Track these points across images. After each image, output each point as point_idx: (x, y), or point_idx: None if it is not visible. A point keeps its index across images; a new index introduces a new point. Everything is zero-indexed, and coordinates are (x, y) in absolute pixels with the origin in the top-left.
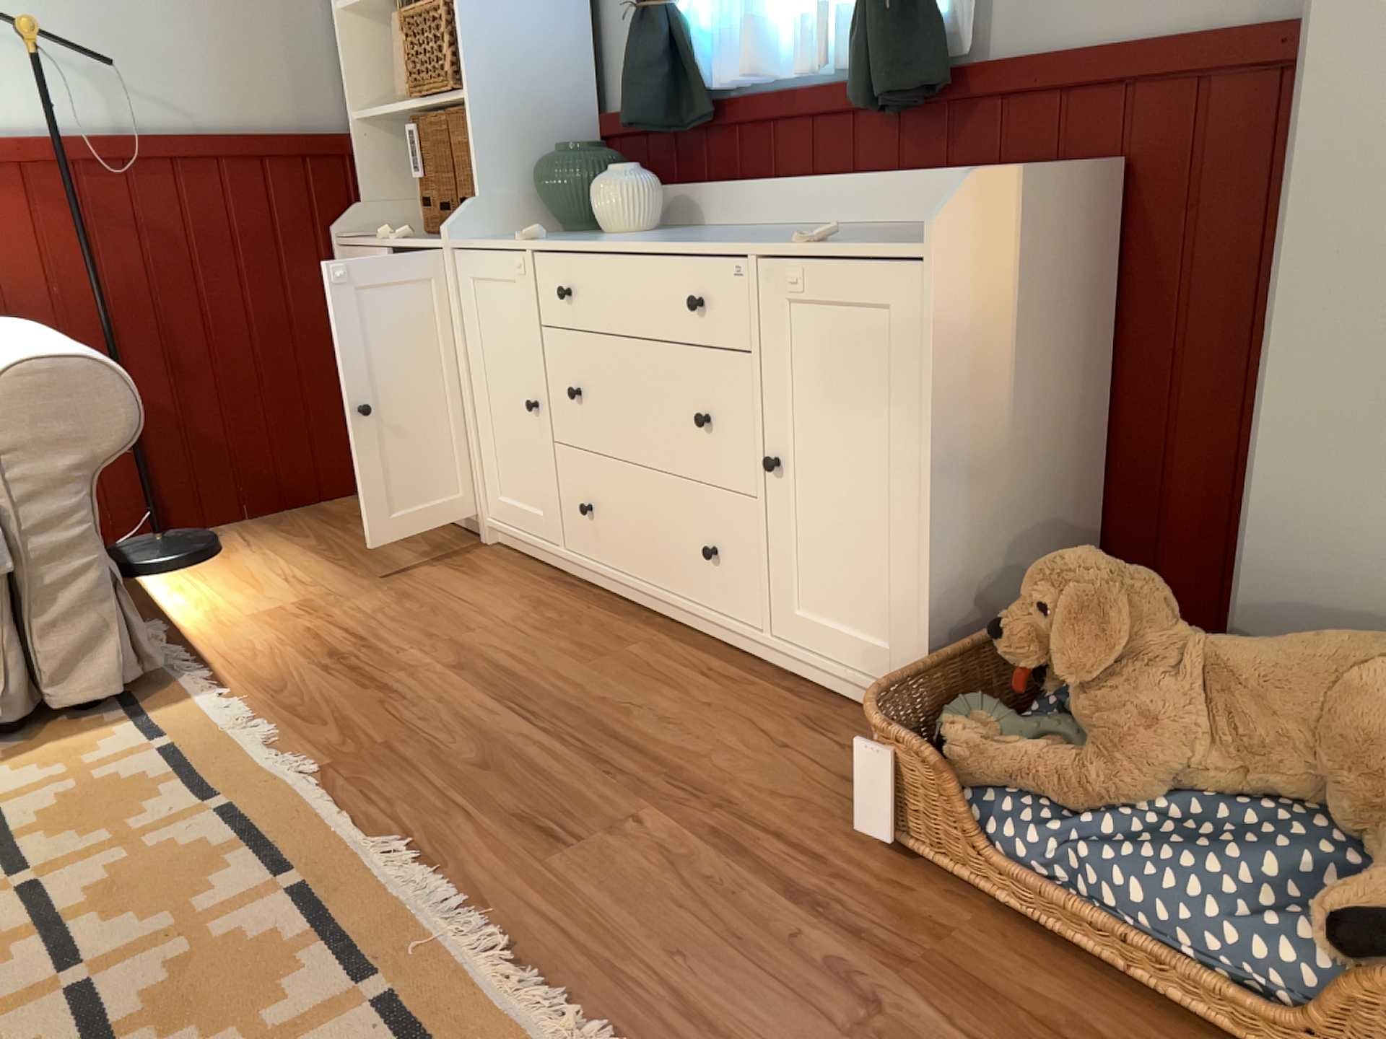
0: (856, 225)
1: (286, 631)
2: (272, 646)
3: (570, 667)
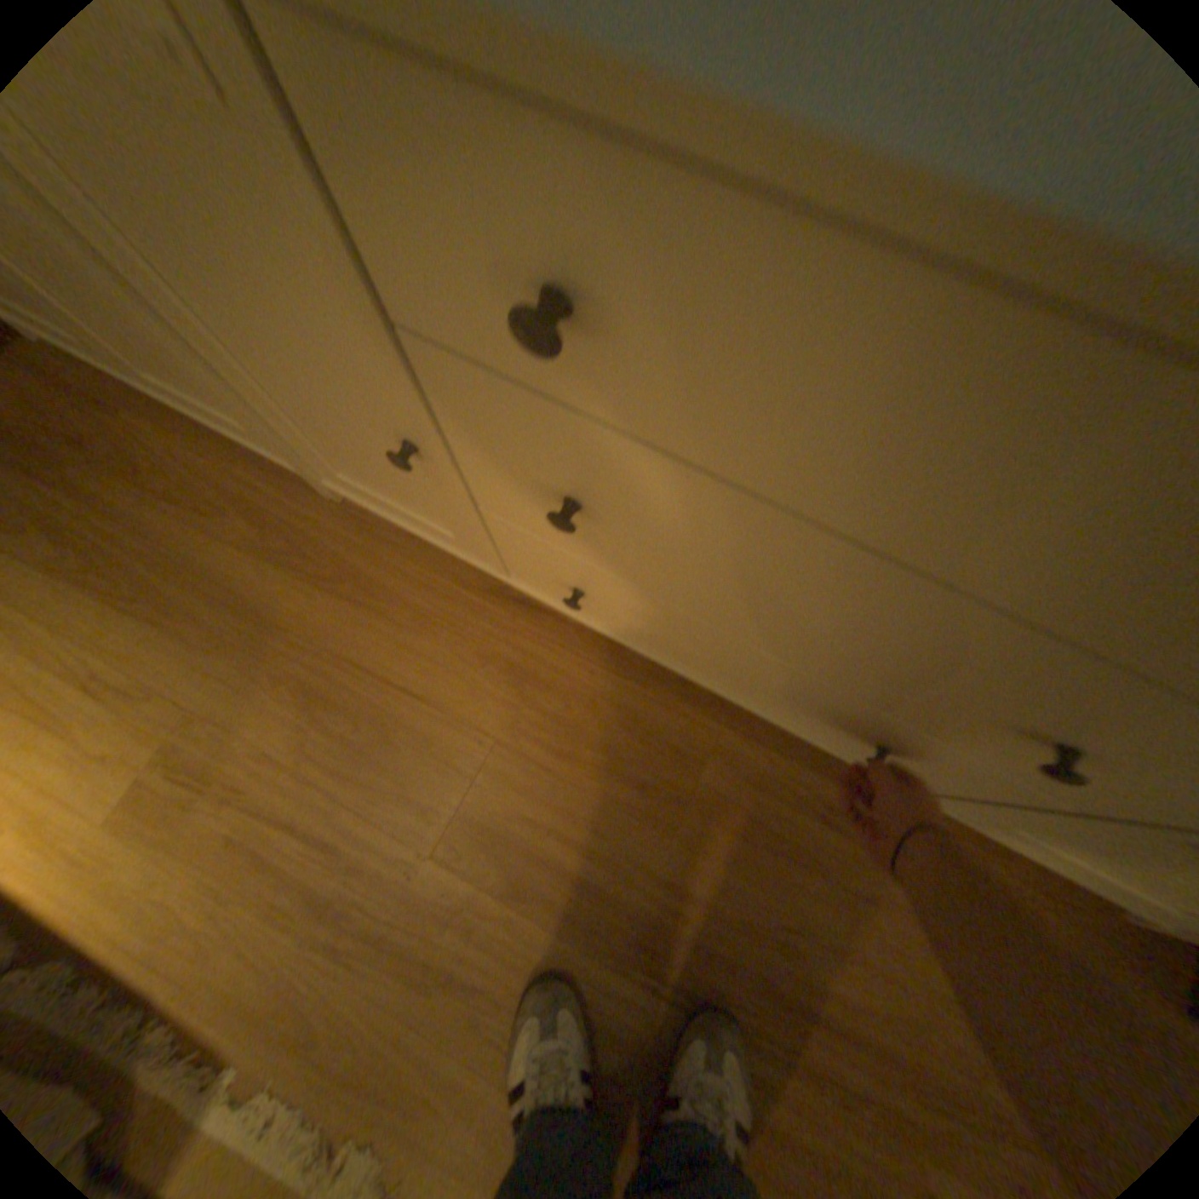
0: None
1: (198, 861)
2: (205, 913)
3: (662, 850)
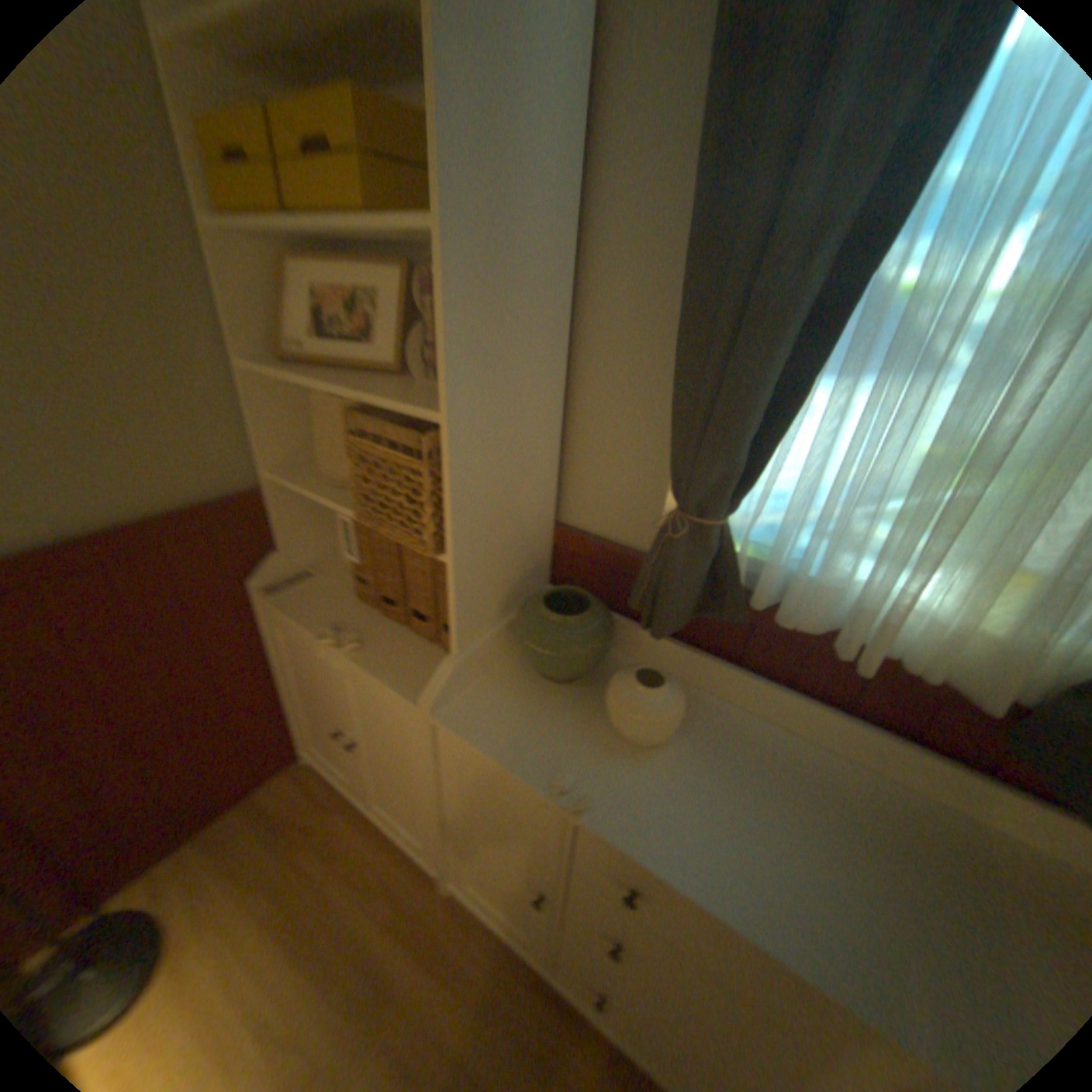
0: (930, 800)
1: None
2: None
3: None
